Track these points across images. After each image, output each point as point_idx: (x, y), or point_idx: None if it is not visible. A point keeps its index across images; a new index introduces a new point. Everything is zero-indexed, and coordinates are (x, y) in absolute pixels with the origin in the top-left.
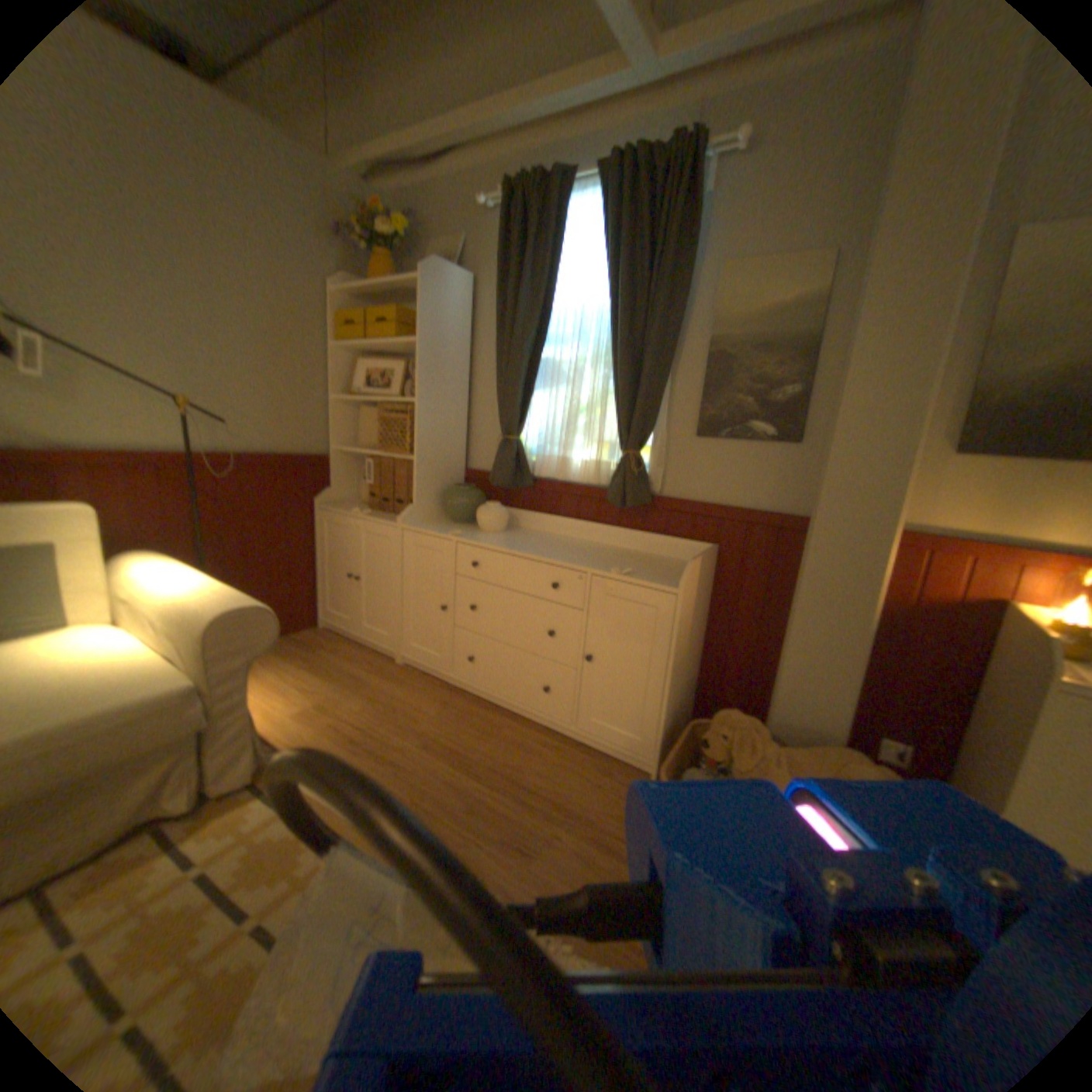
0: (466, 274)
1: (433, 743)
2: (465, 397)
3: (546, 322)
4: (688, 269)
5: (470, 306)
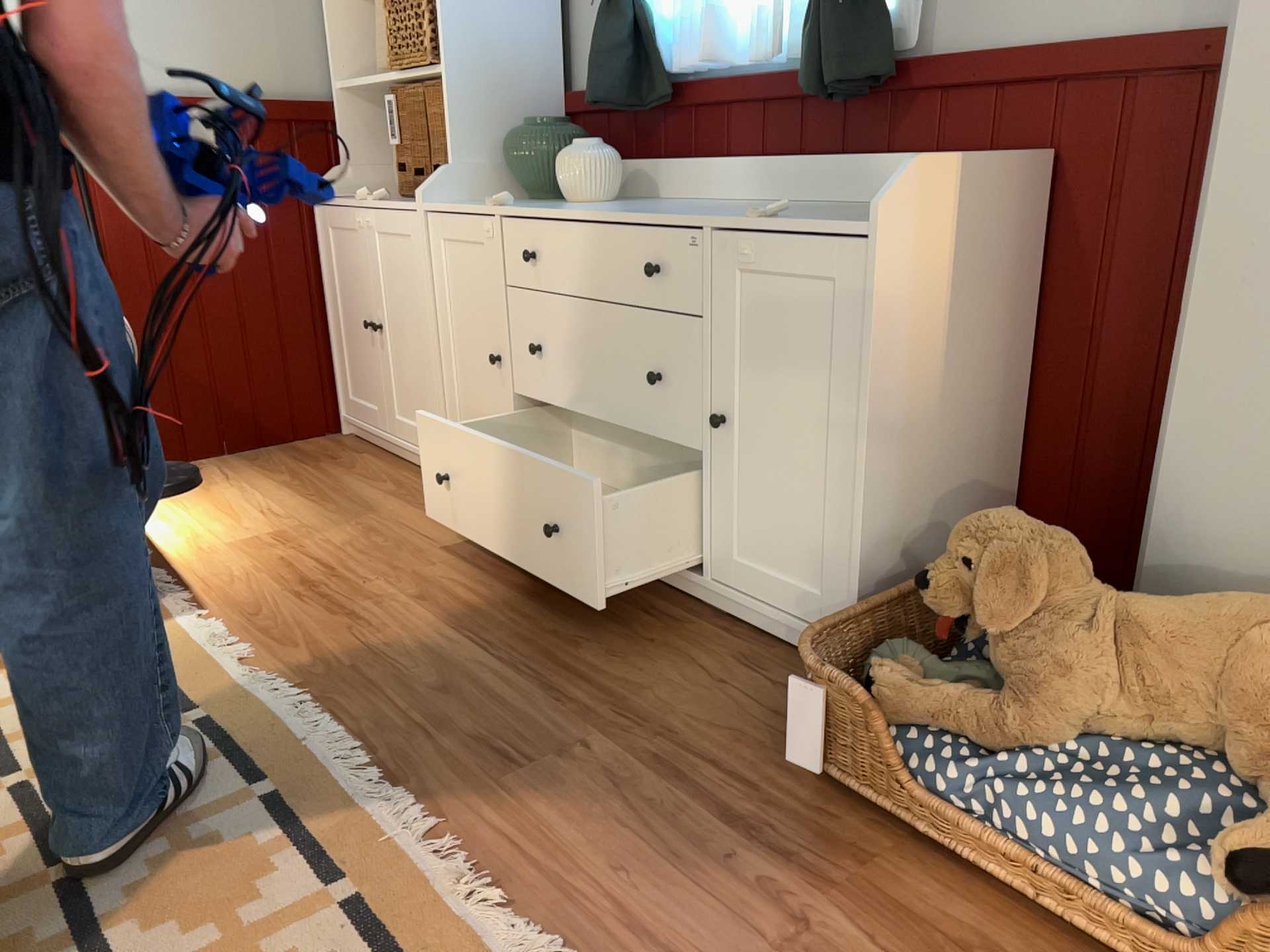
0: None
1: (441, 594)
2: None
3: None
4: None
5: None
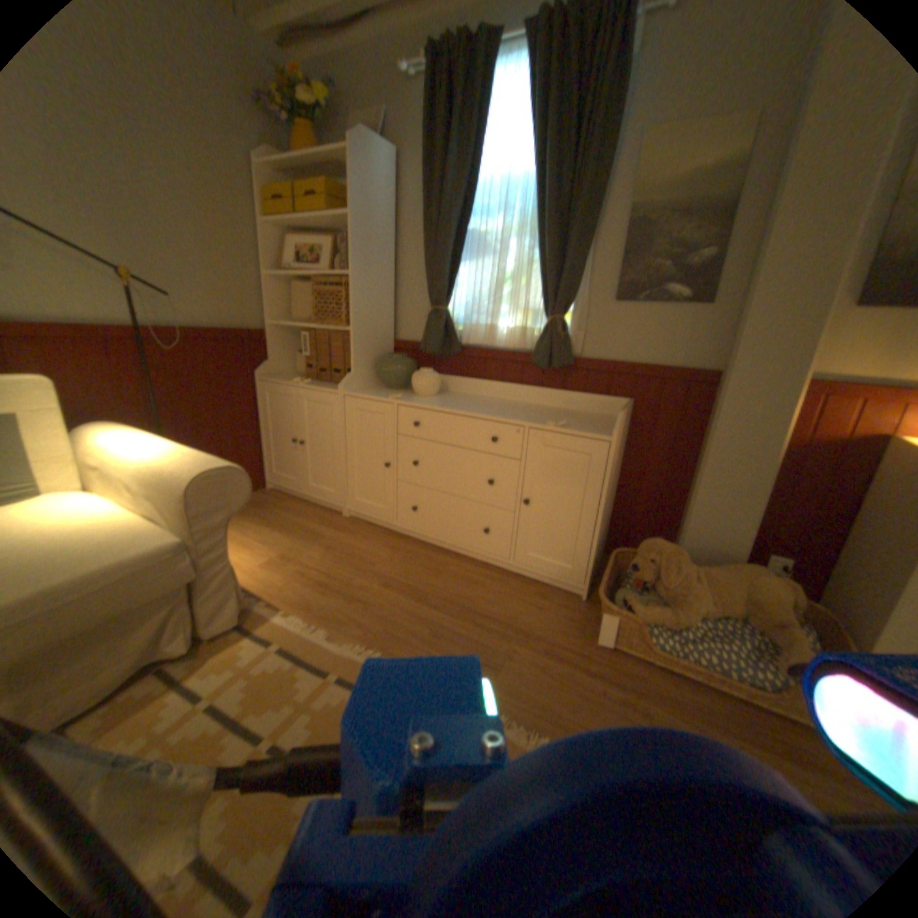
0: (389, 146)
1: (393, 581)
2: (392, 271)
3: (471, 193)
4: (614, 135)
5: (394, 179)
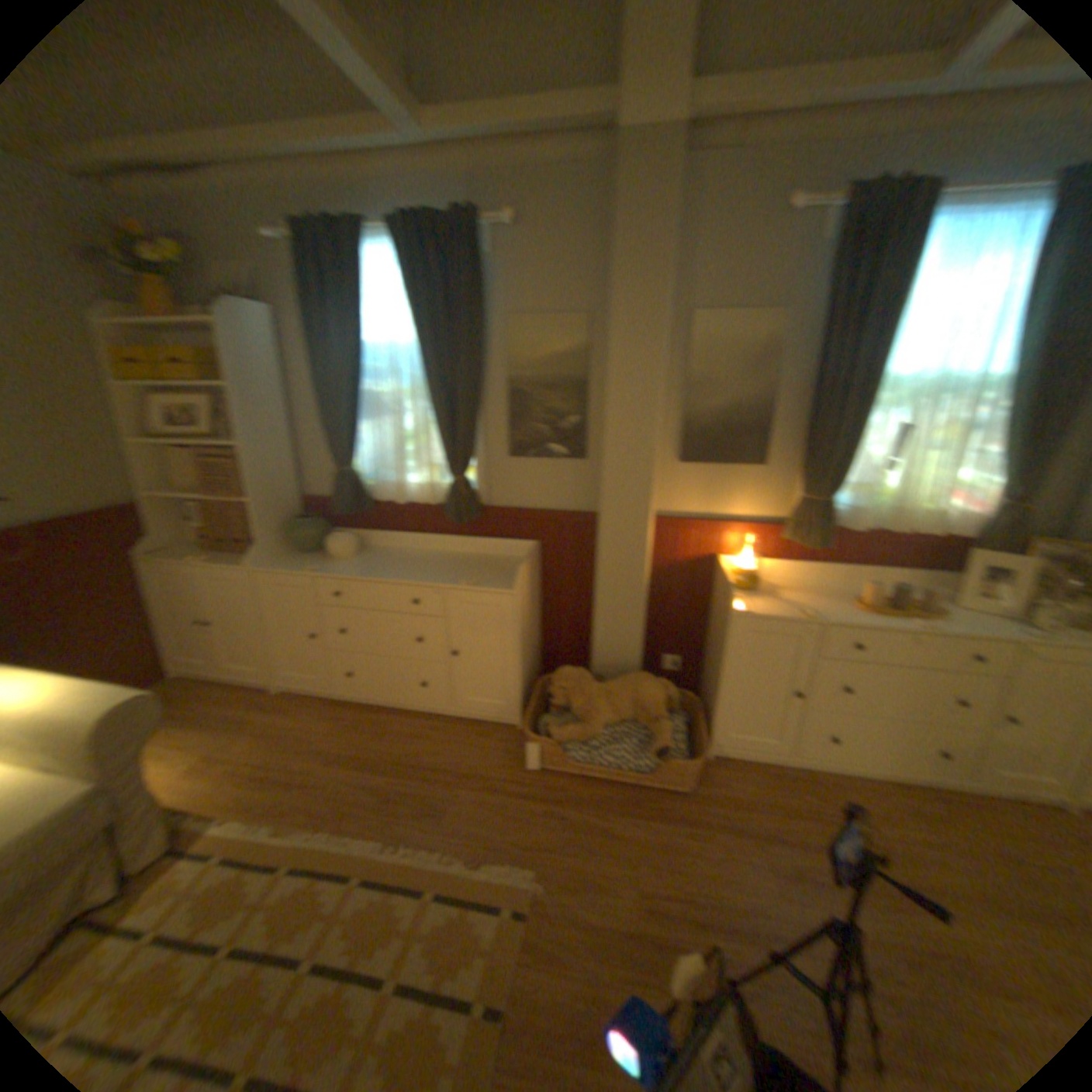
0: (258, 307)
1: (332, 757)
2: (283, 429)
3: (356, 359)
4: (478, 324)
5: (269, 338)
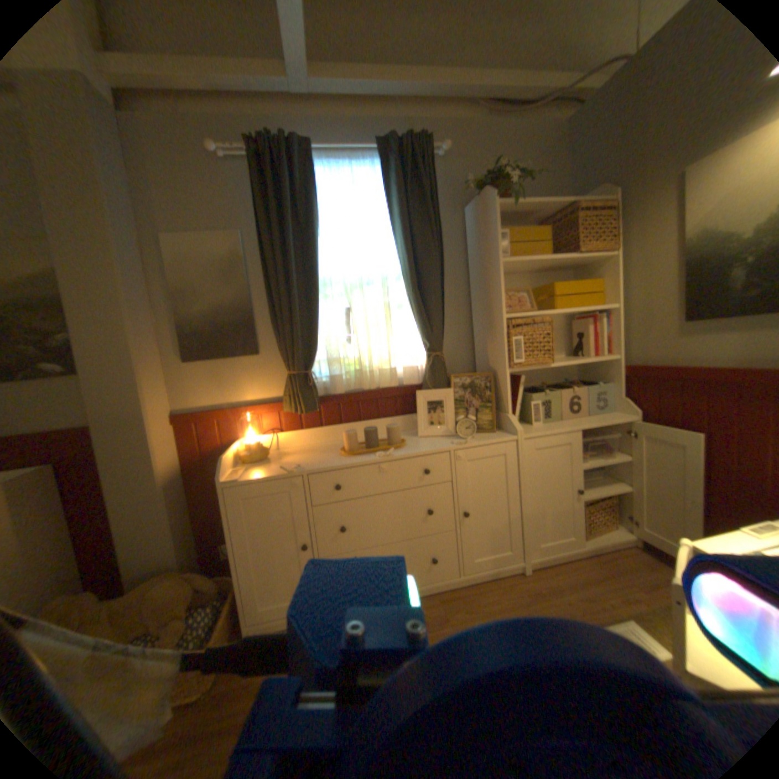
0: None
1: None
2: None
3: None
4: None
5: None
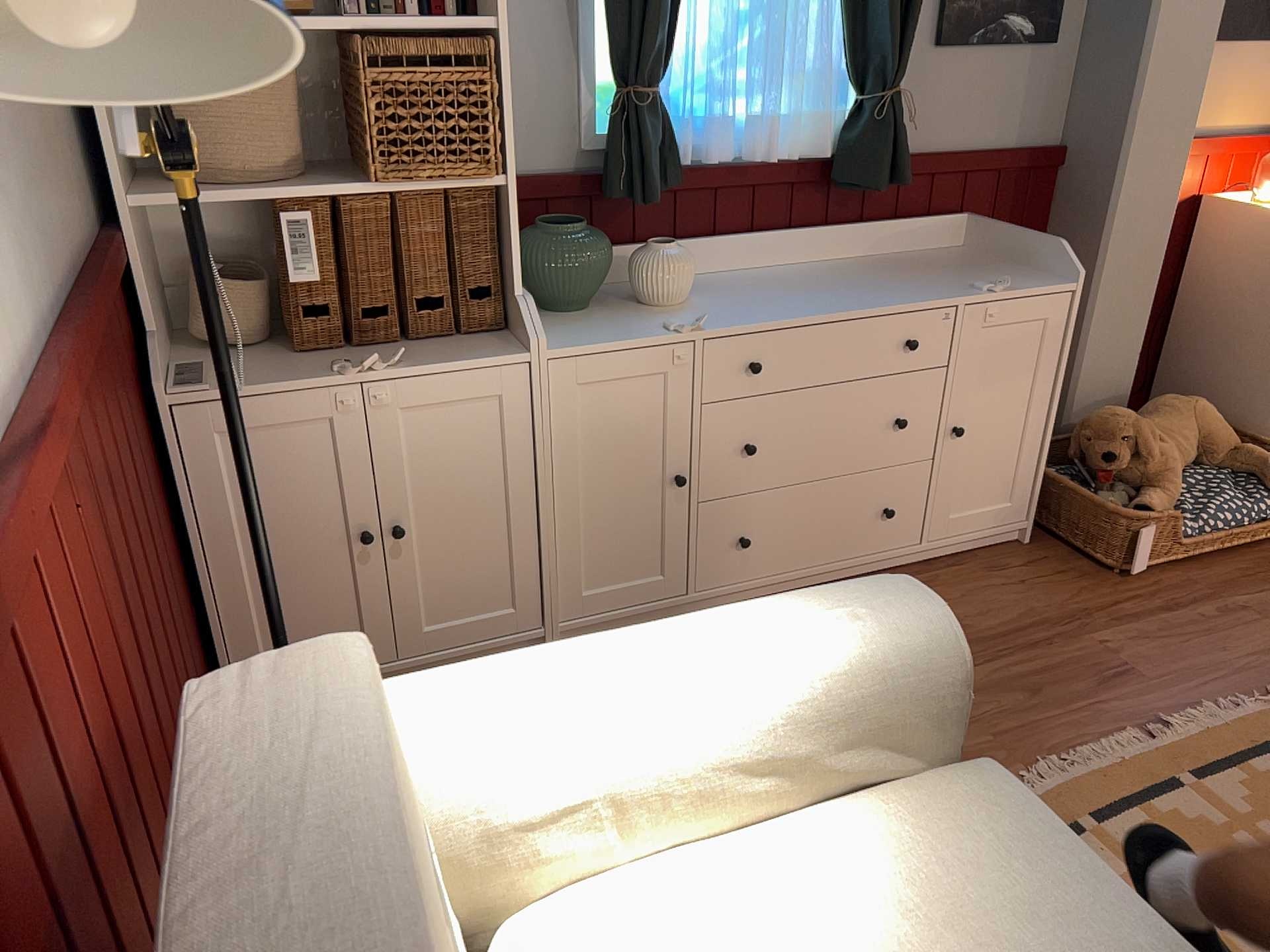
0: None
1: None
2: None
3: None
4: None
5: None
